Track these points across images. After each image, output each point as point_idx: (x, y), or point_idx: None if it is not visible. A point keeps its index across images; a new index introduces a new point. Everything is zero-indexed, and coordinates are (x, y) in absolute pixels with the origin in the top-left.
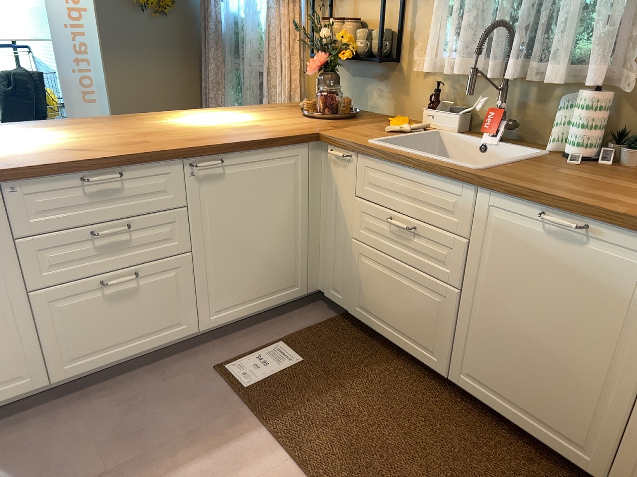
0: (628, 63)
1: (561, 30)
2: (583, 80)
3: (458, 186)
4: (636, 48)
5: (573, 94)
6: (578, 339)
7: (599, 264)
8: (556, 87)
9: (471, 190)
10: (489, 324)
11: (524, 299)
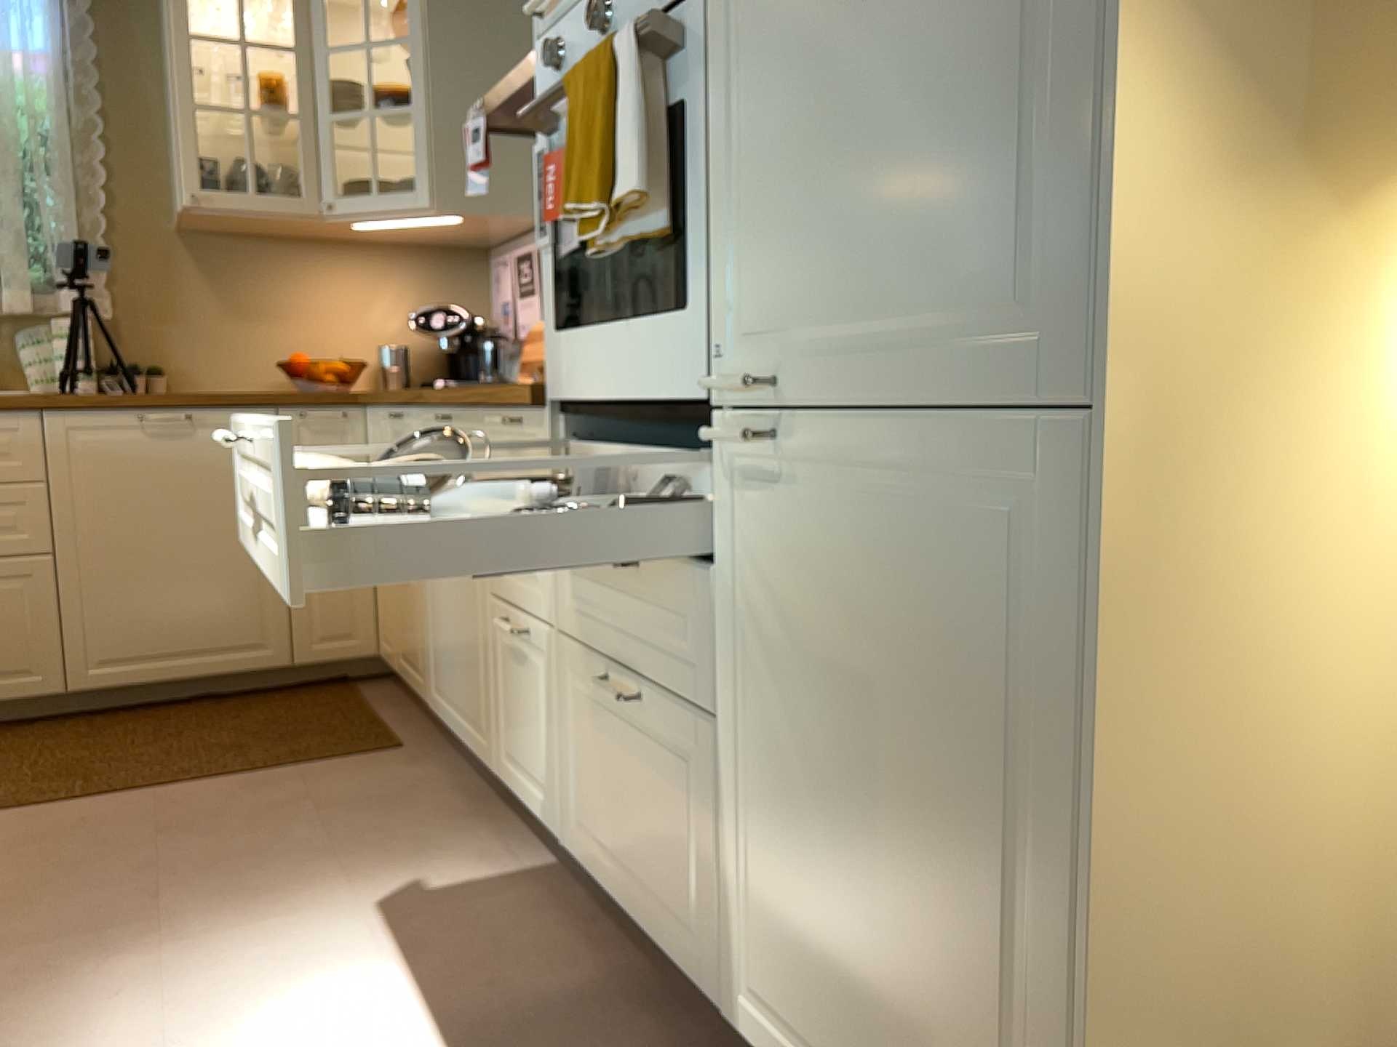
0: (91, 290)
1: (10, 250)
2: (41, 311)
3: (9, 418)
4: (97, 274)
5: (35, 328)
6: (218, 532)
7: (212, 448)
8: (4, 321)
9: (31, 418)
10: (110, 575)
11: (147, 520)
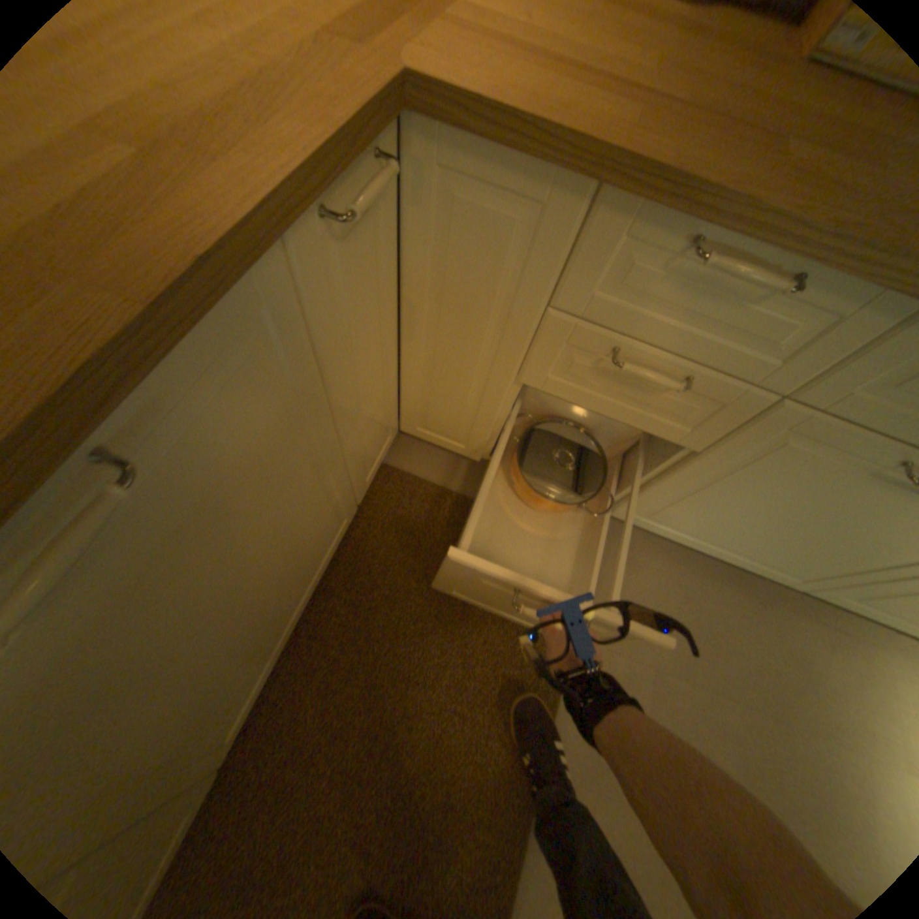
0: None
1: None
2: None
3: None
4: None
5: None
6: (279, 521)
7: (209, 445)
8: None
9: None
10: (185, 722)
11: (183, 645)
